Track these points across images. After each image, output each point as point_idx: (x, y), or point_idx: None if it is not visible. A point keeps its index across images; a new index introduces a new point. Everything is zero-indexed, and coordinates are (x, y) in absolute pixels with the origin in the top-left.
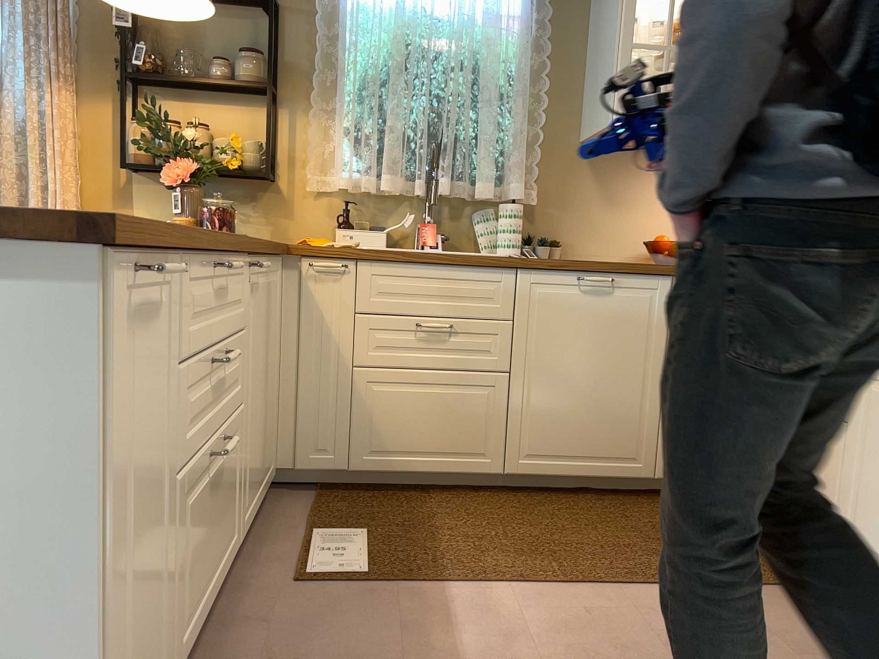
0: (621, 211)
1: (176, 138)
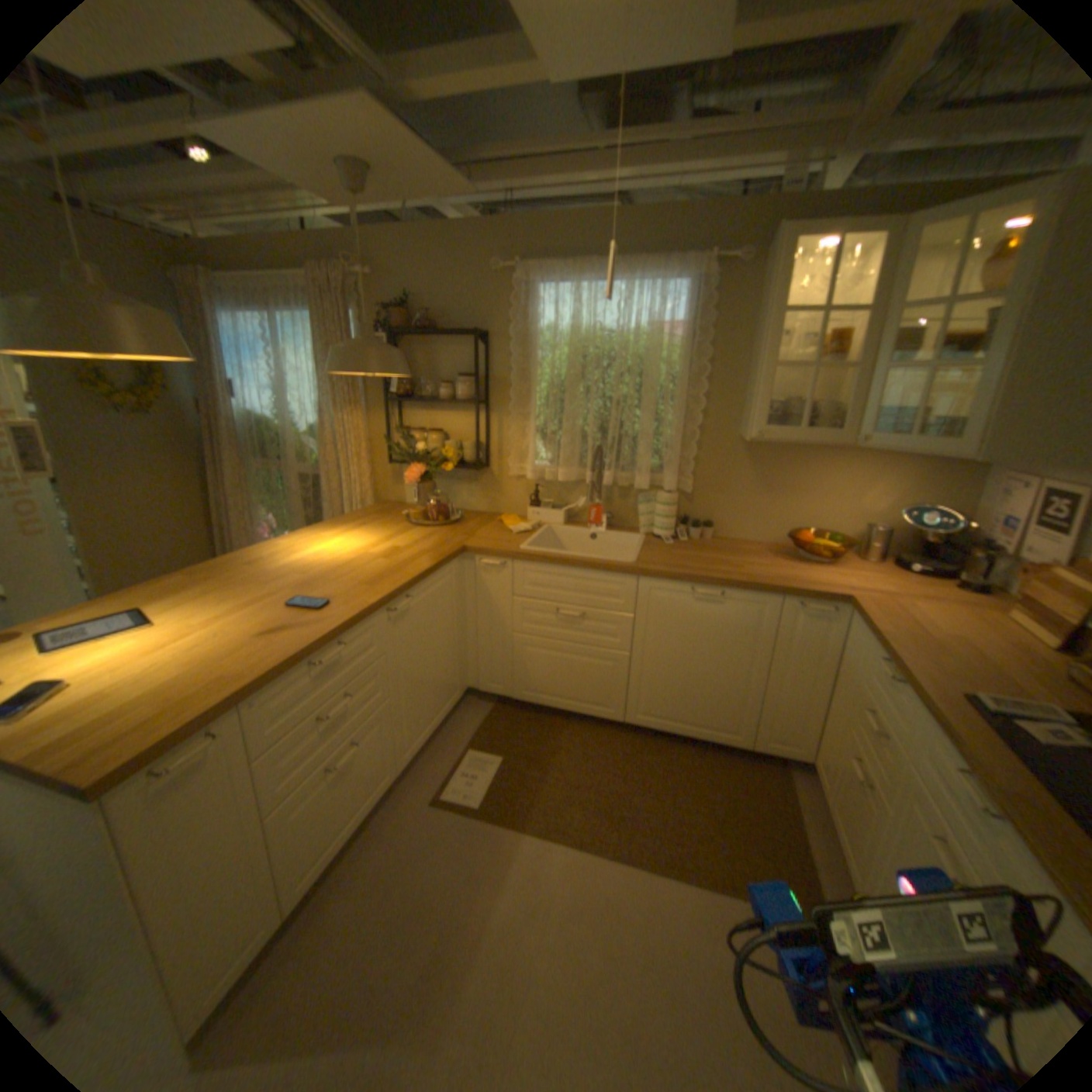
0: (775, 498)
1: (412, 448)
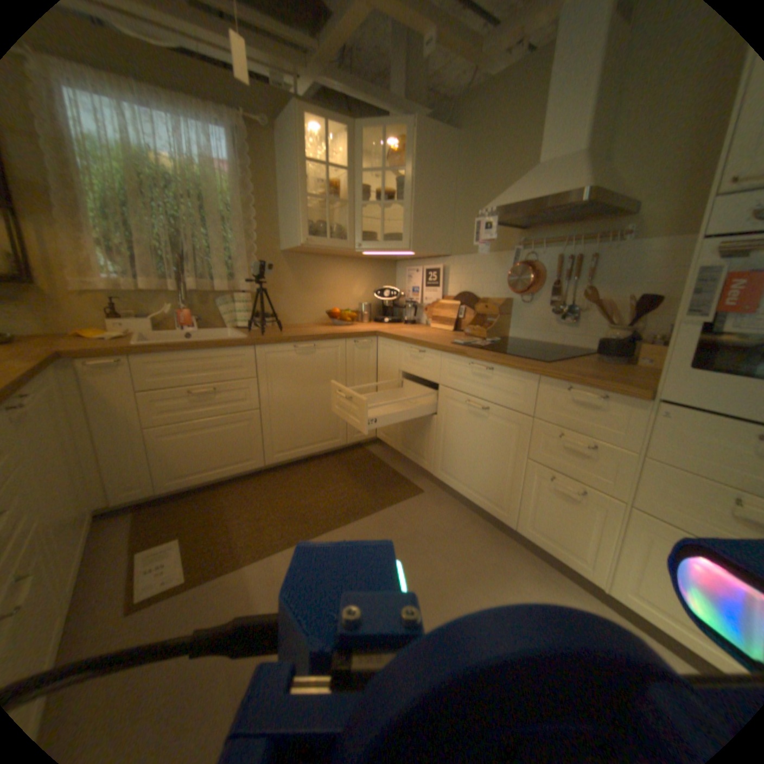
0: (307, 293)
1: None
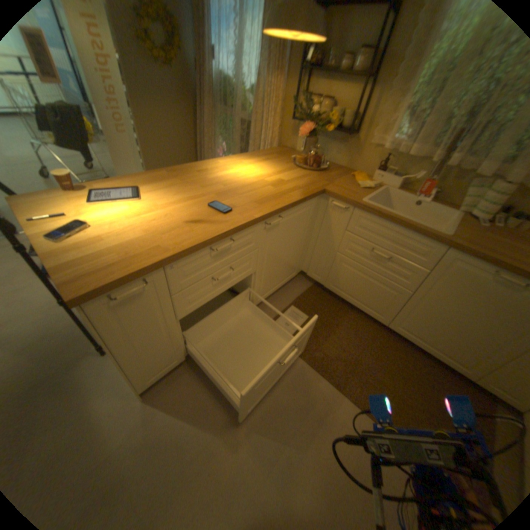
0: None
1: (311, 109)
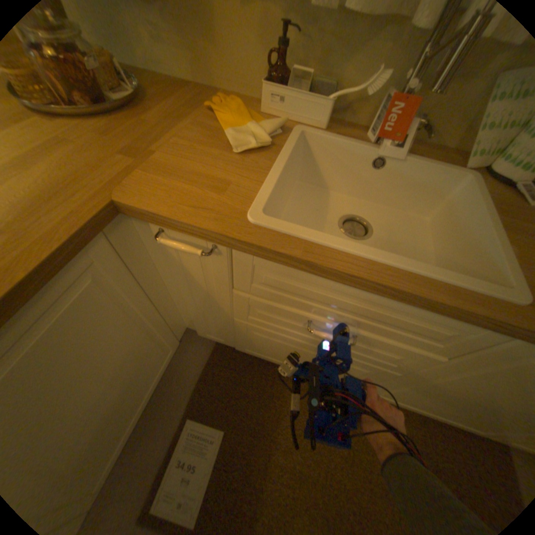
0: None
1: None
